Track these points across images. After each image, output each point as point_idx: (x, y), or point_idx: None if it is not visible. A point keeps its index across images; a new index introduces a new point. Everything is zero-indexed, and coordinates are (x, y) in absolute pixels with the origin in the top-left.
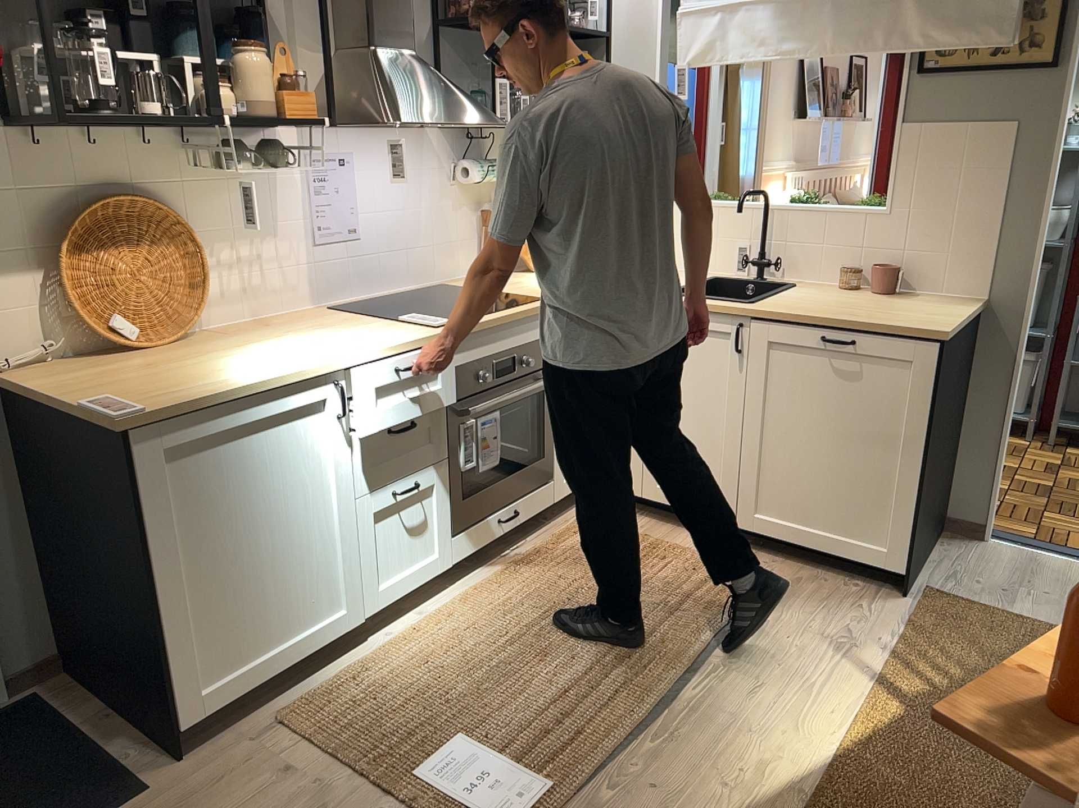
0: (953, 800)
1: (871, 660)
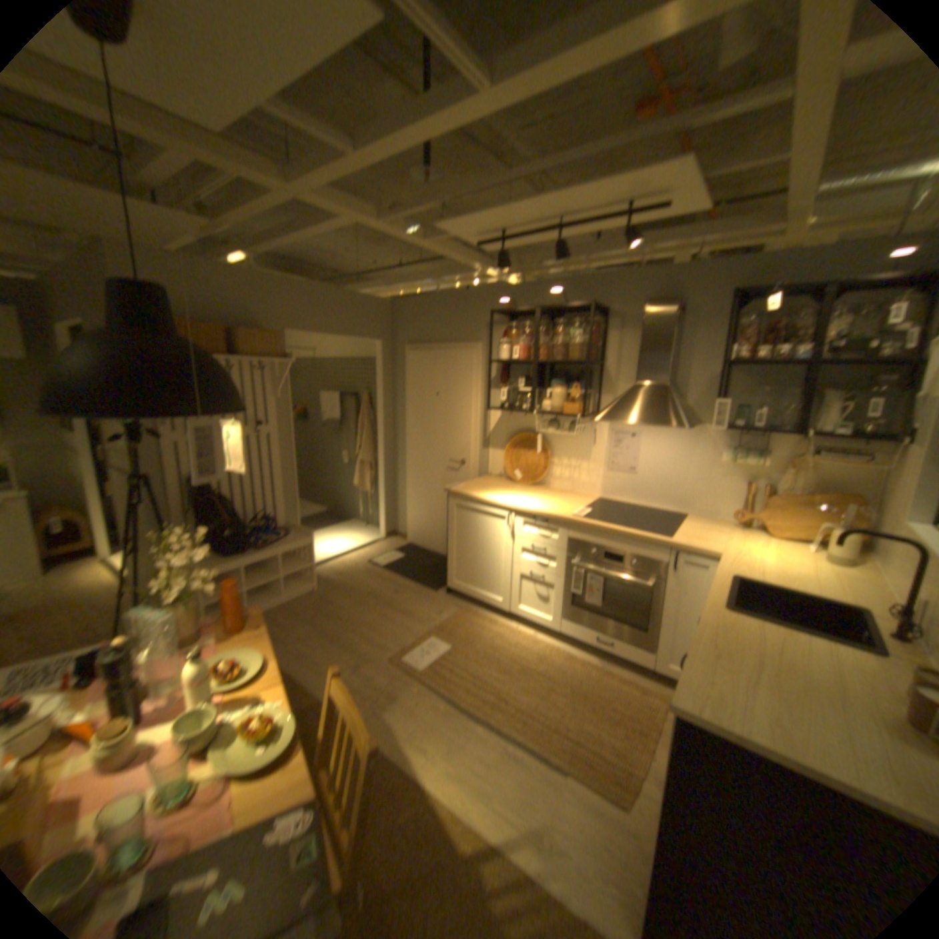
0: (380, 848)
1: (521, 858)
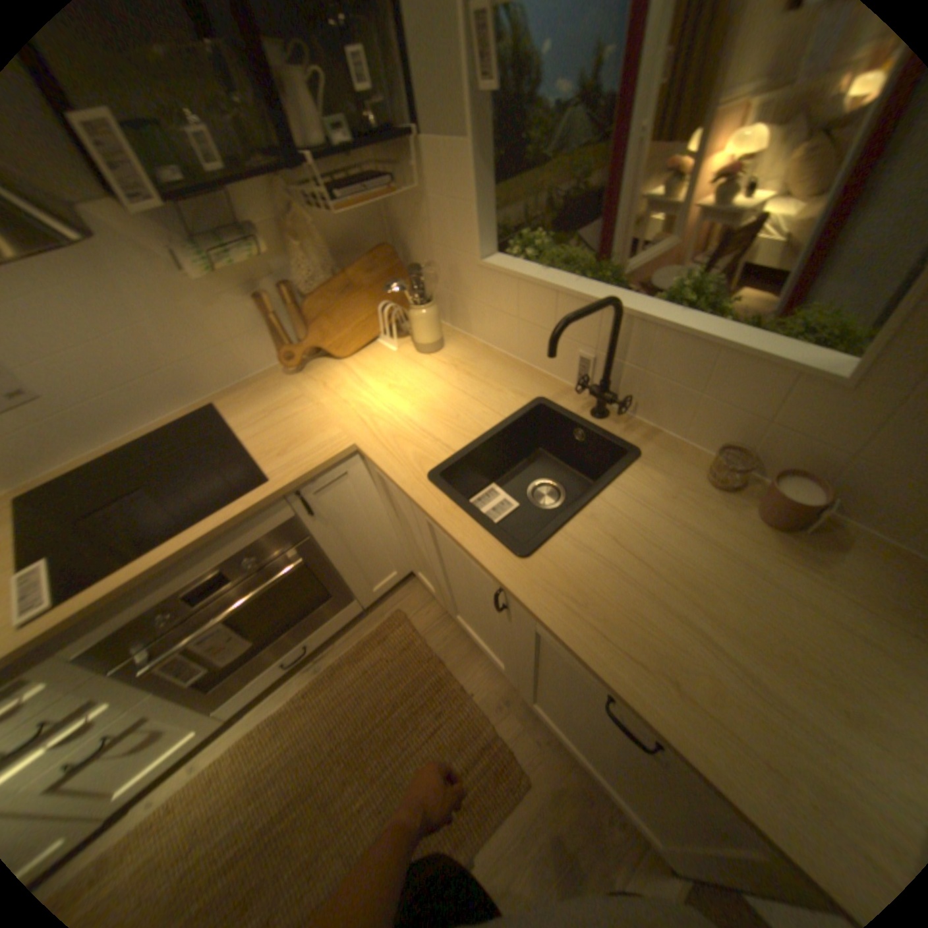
0: None
1: None
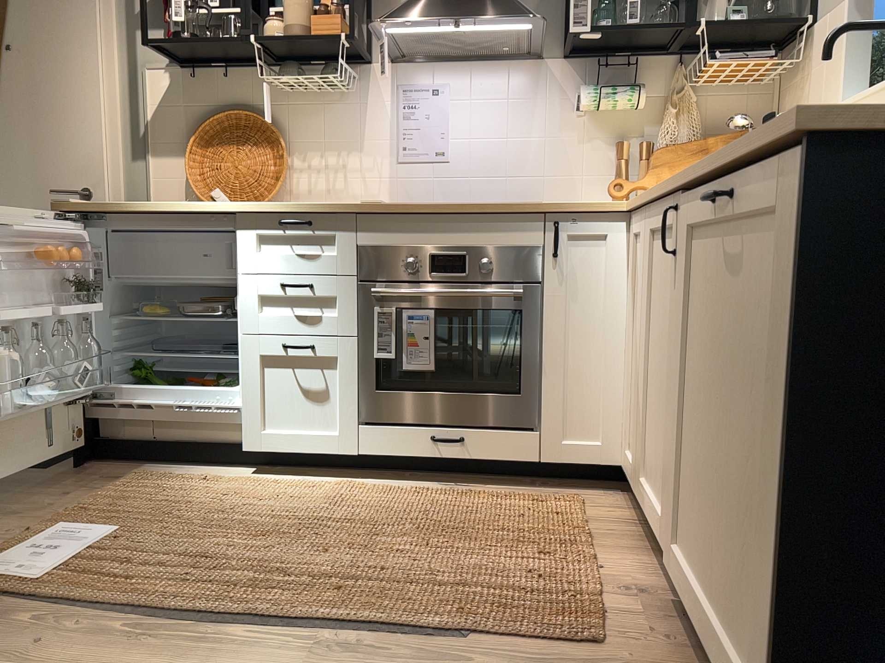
0: None
1: None
